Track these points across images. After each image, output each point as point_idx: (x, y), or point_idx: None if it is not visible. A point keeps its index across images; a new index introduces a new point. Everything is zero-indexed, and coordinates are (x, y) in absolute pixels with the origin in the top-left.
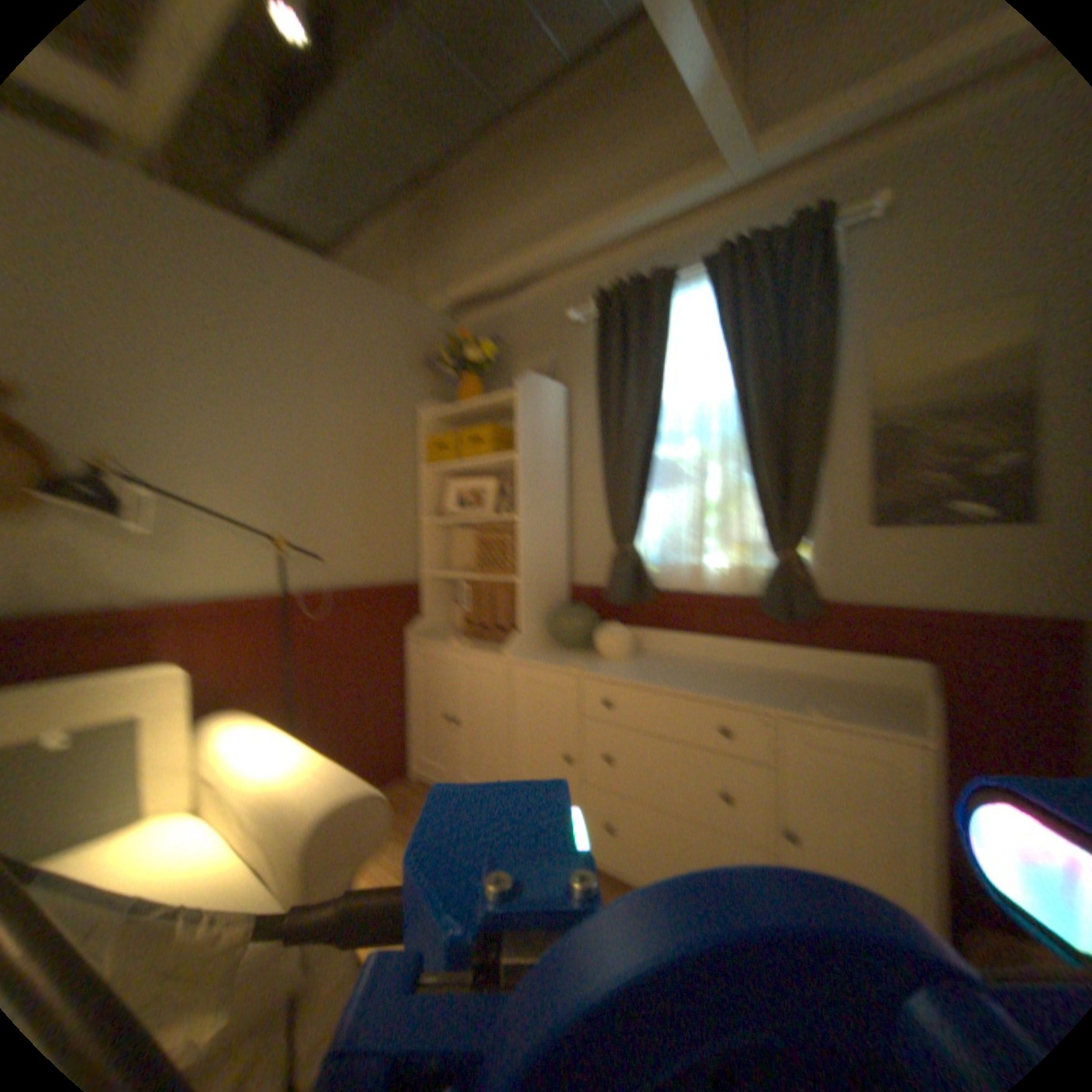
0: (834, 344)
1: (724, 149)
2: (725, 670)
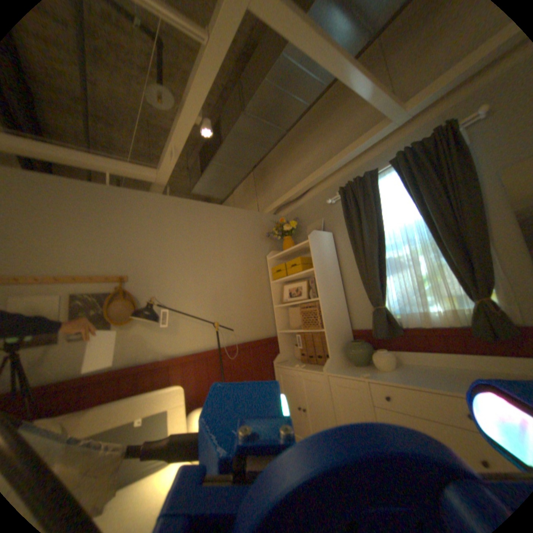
0: (475, 182)
1: (387, 114)
2: (457, 373)
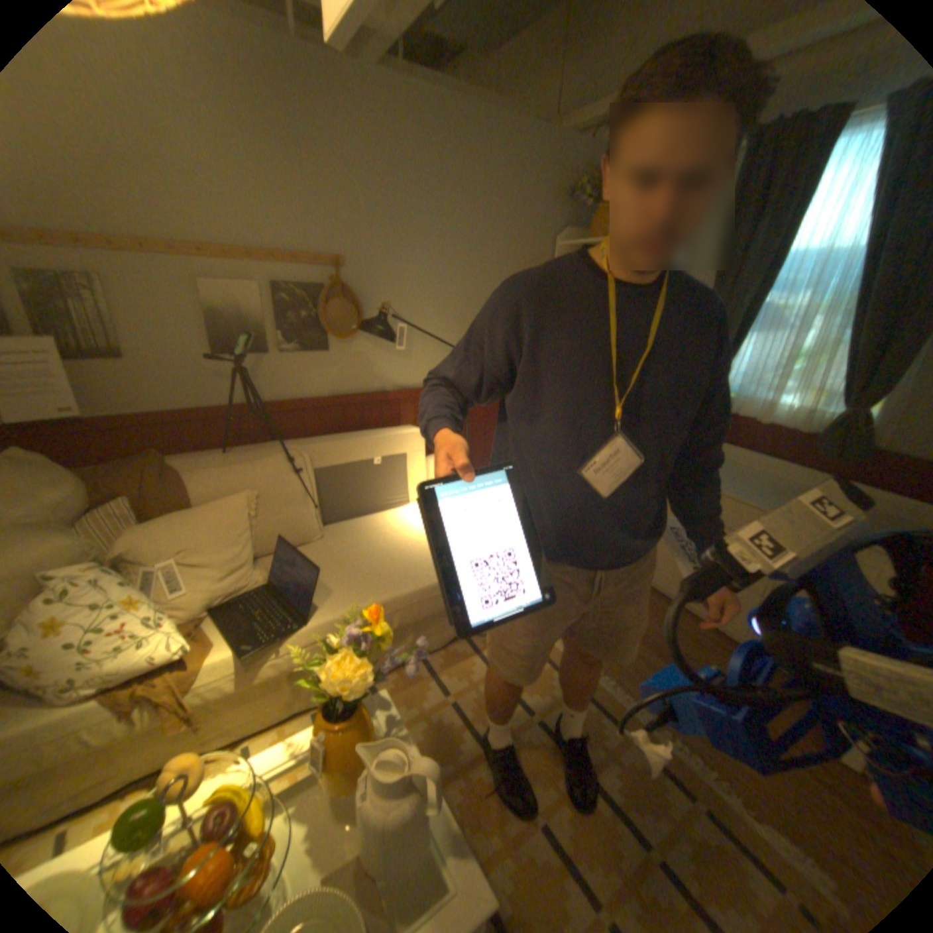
0: None
1: None
2: (766, 482)
